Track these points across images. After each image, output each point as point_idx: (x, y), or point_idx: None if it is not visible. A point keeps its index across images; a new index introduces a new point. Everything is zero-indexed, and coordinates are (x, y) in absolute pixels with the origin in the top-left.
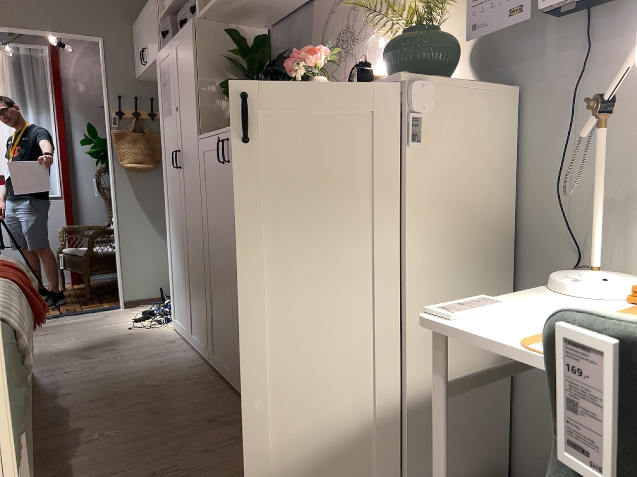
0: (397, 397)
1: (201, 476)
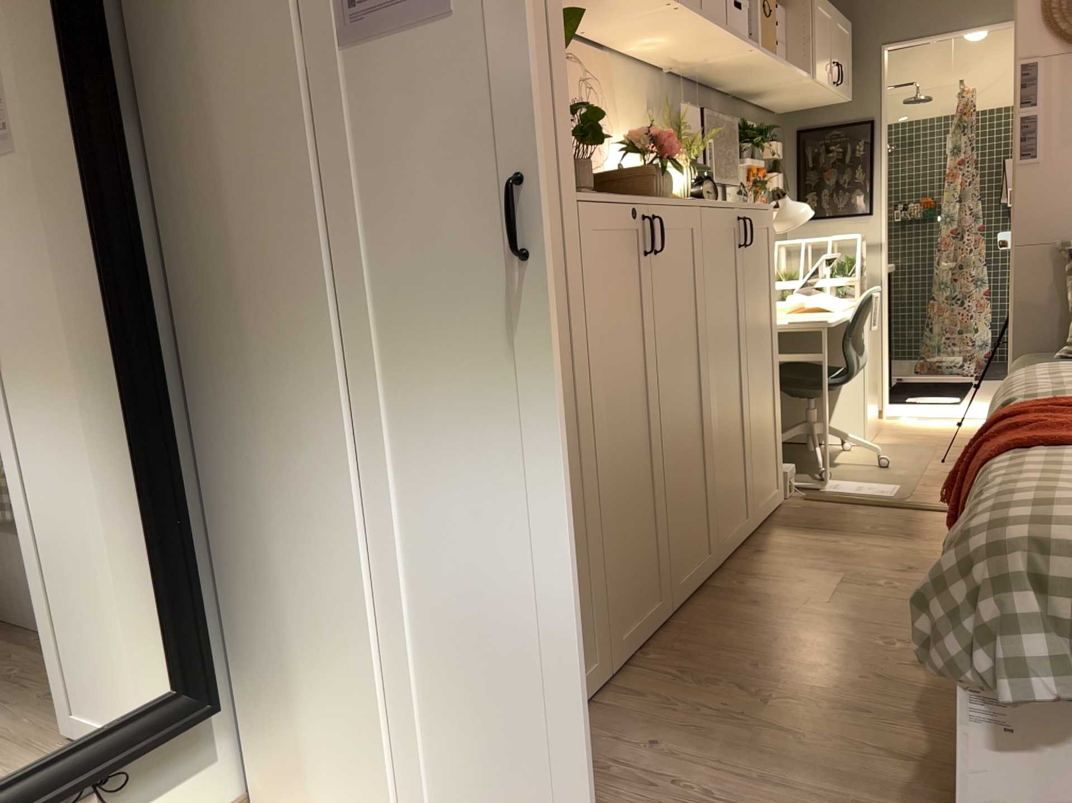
0: (776, 396)
1: (822, 570)
